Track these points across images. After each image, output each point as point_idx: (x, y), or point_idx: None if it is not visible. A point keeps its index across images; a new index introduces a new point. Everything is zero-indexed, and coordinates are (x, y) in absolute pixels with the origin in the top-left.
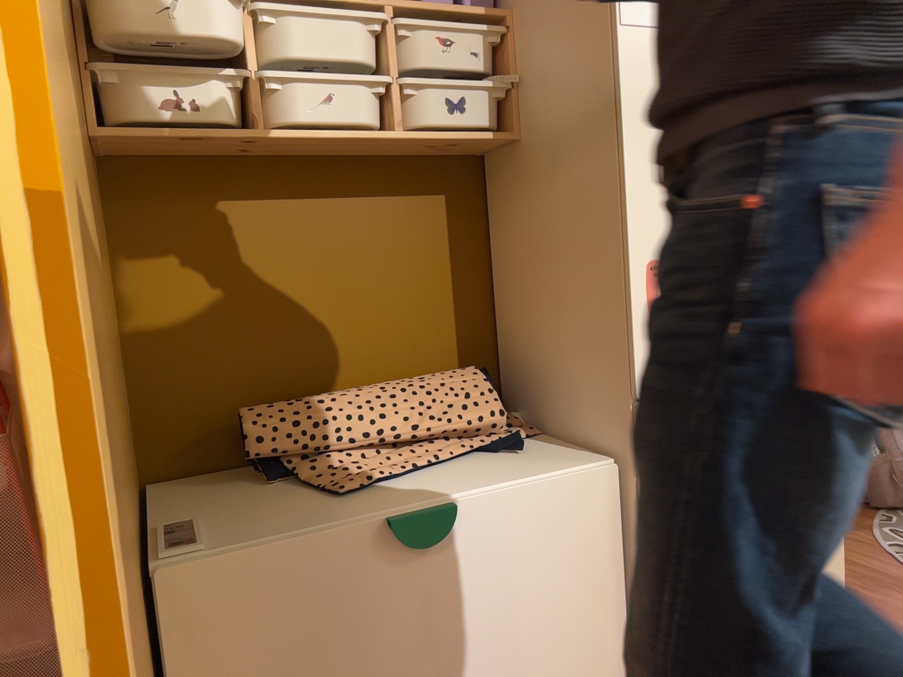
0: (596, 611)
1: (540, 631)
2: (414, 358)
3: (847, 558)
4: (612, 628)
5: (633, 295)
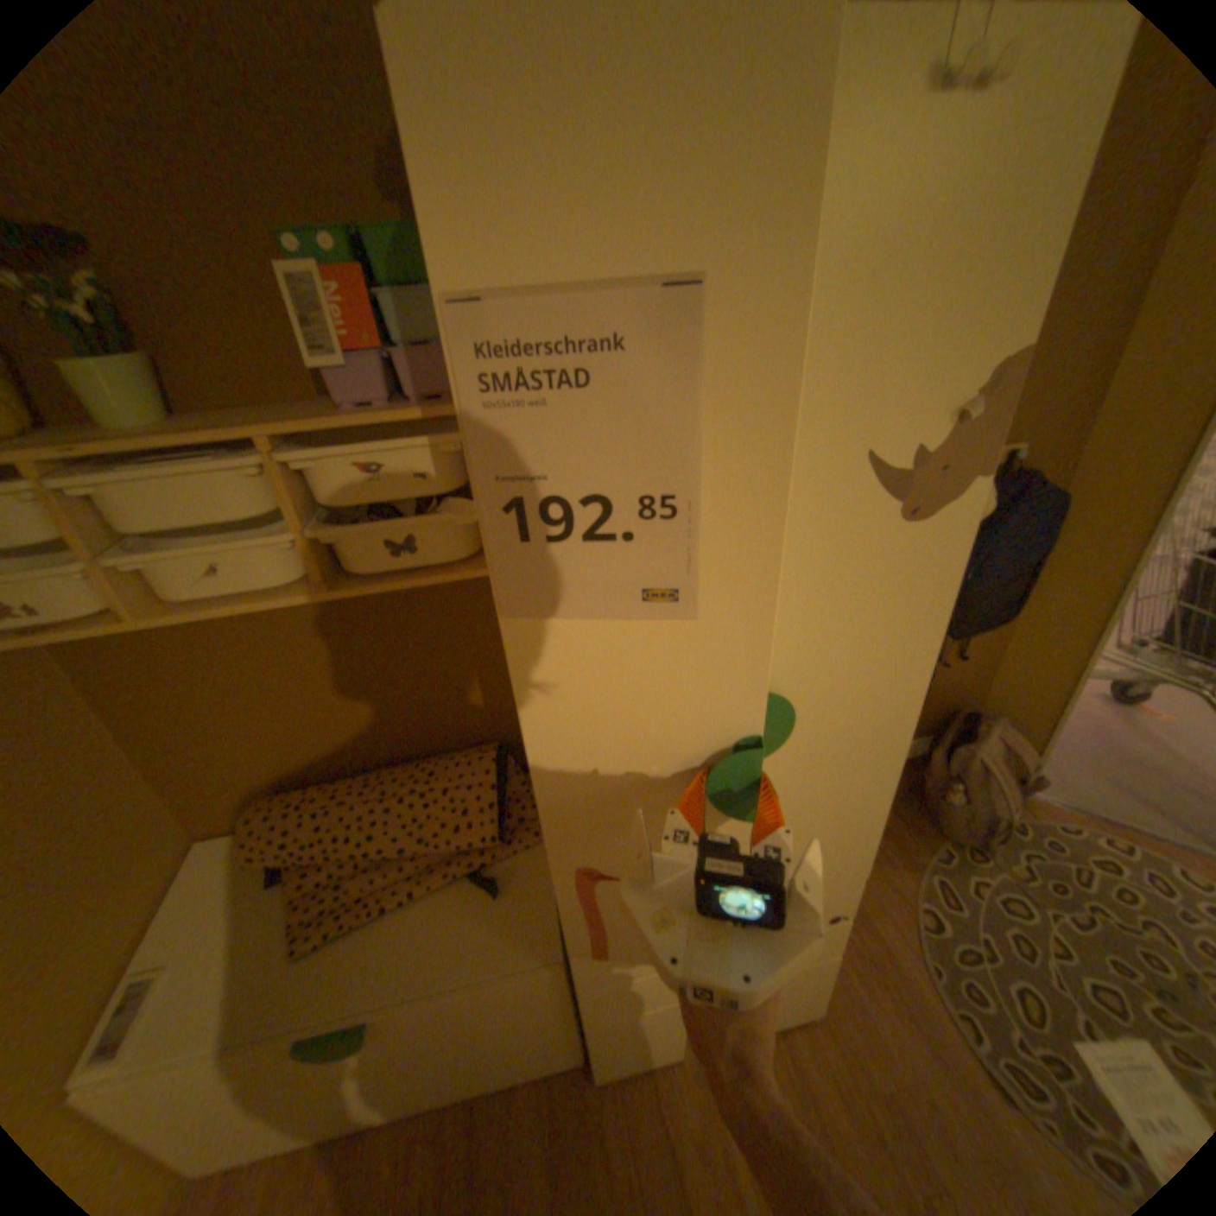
0: (541, 1044)
1: (480, 1061)
2: (438, 734)
3: (868, 927)
4: (560, 1048)
5: (555, 888)
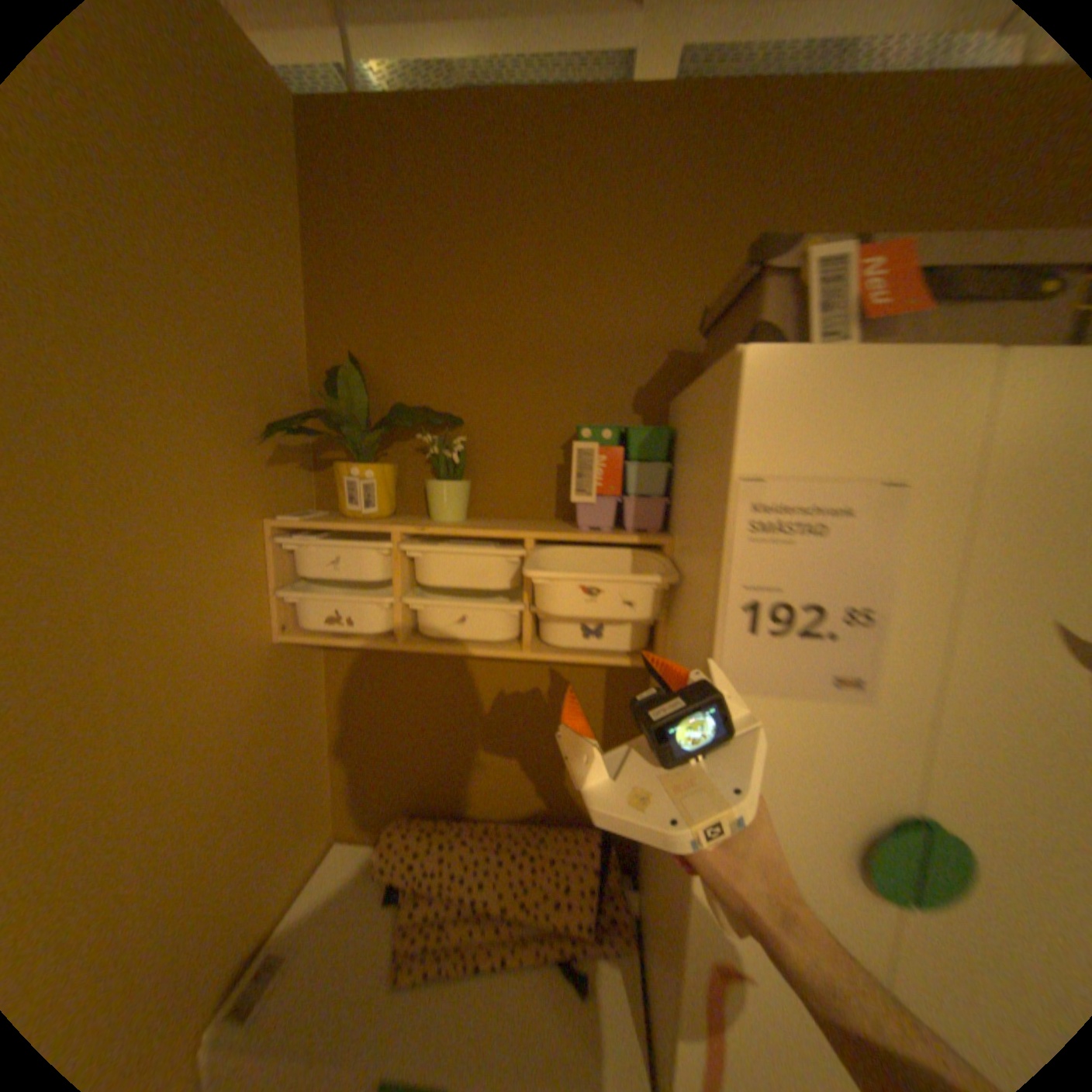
0: None
1: None
2: (554, 805)
3: None
4: None
5: (685, 992)
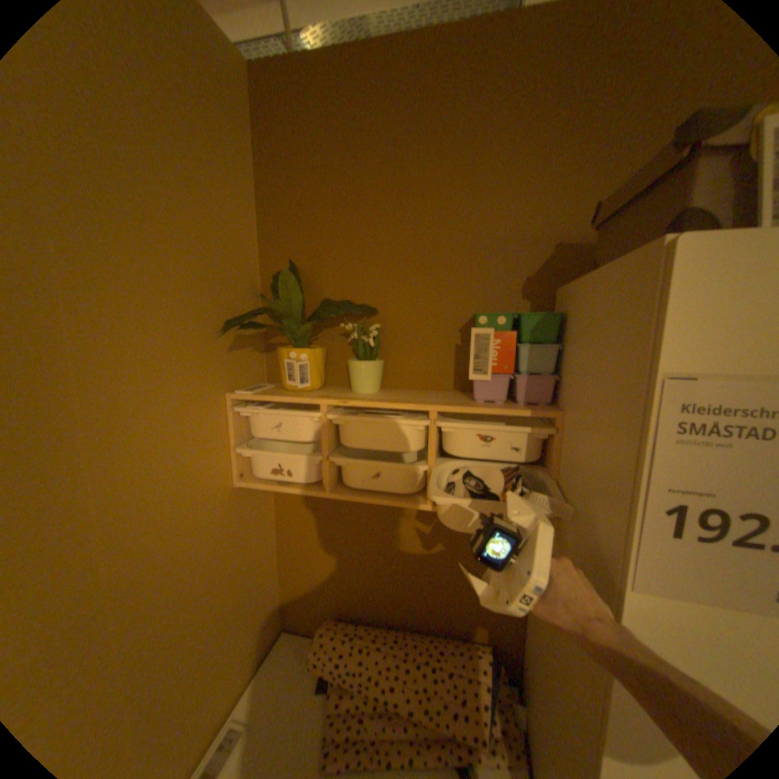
0: None
1: None
2: (451, 620)
3: None
4: None
5: None
